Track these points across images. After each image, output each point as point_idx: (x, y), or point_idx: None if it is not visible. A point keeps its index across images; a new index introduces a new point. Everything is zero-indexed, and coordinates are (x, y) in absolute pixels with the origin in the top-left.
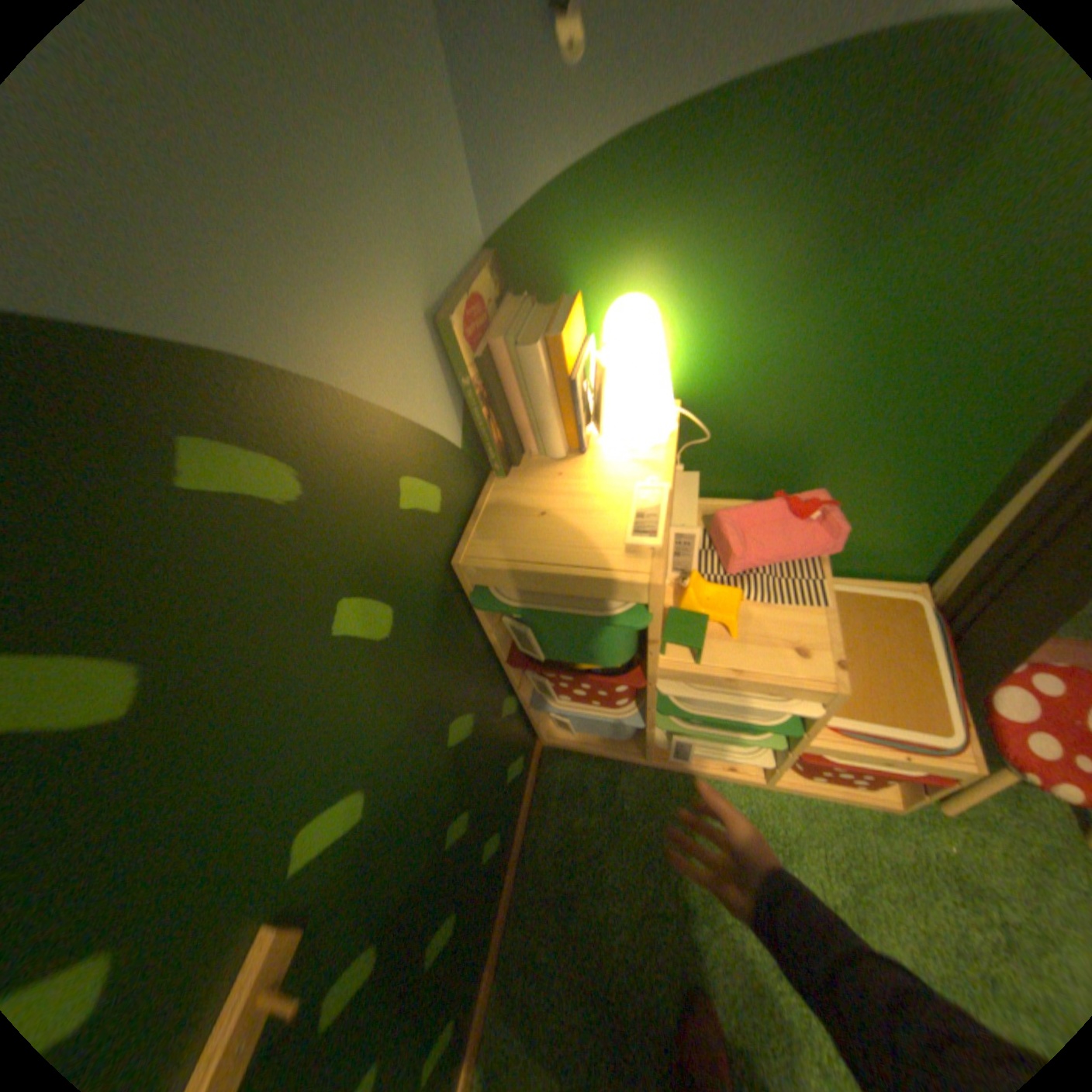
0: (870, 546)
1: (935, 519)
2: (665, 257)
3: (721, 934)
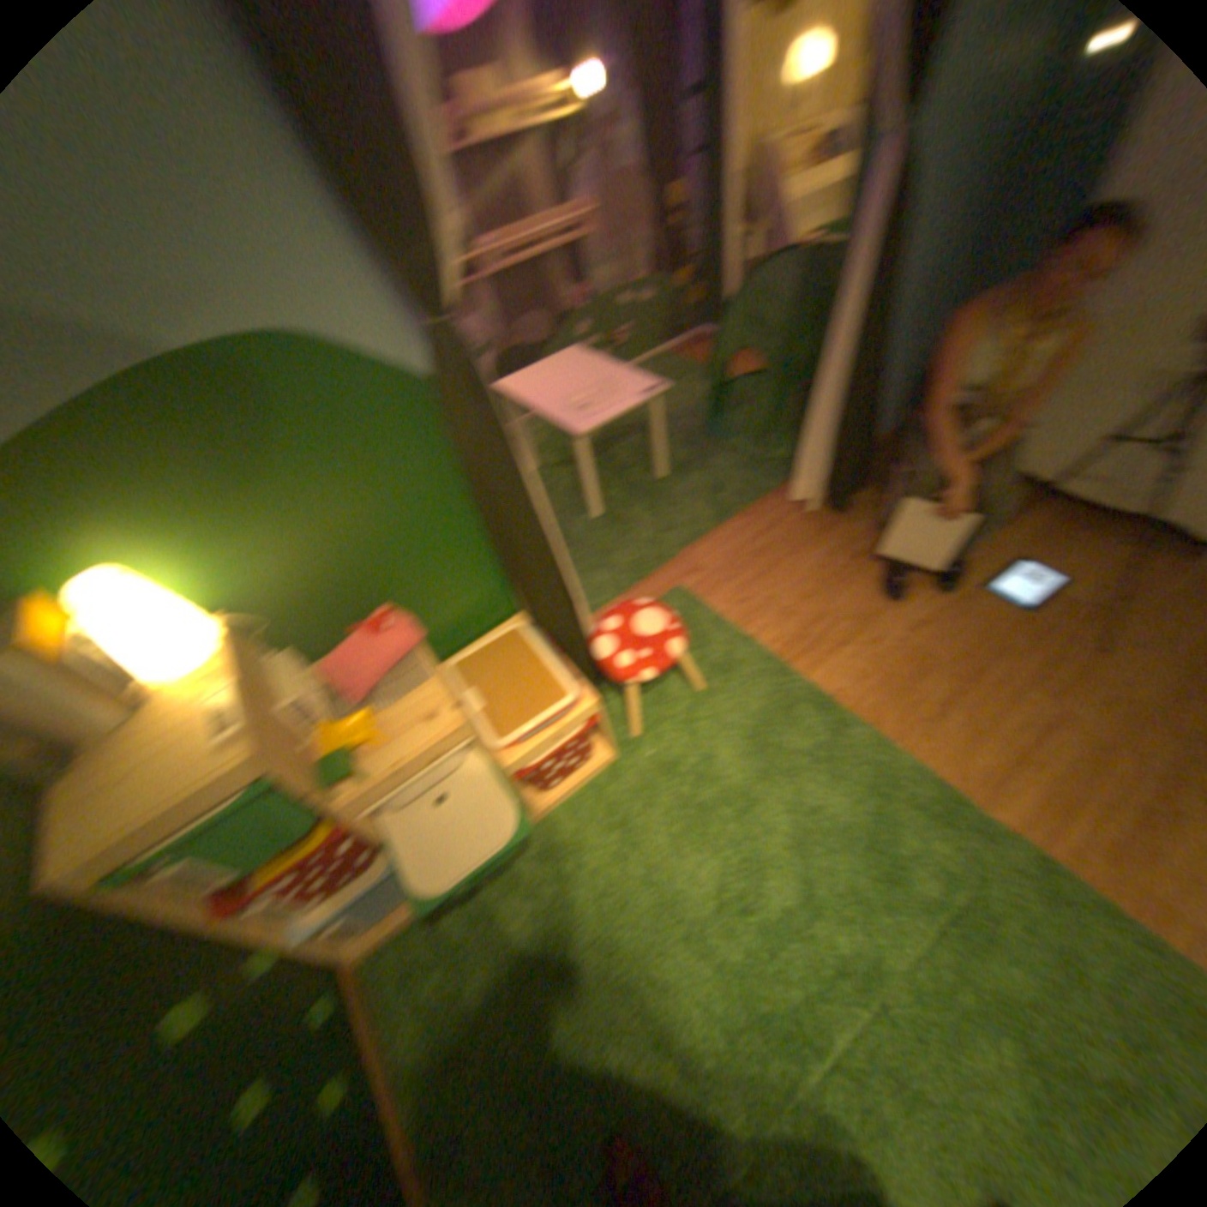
0: (467, 611)
1: (481, 573)
2: (105, 525)
3: (568, 944)
